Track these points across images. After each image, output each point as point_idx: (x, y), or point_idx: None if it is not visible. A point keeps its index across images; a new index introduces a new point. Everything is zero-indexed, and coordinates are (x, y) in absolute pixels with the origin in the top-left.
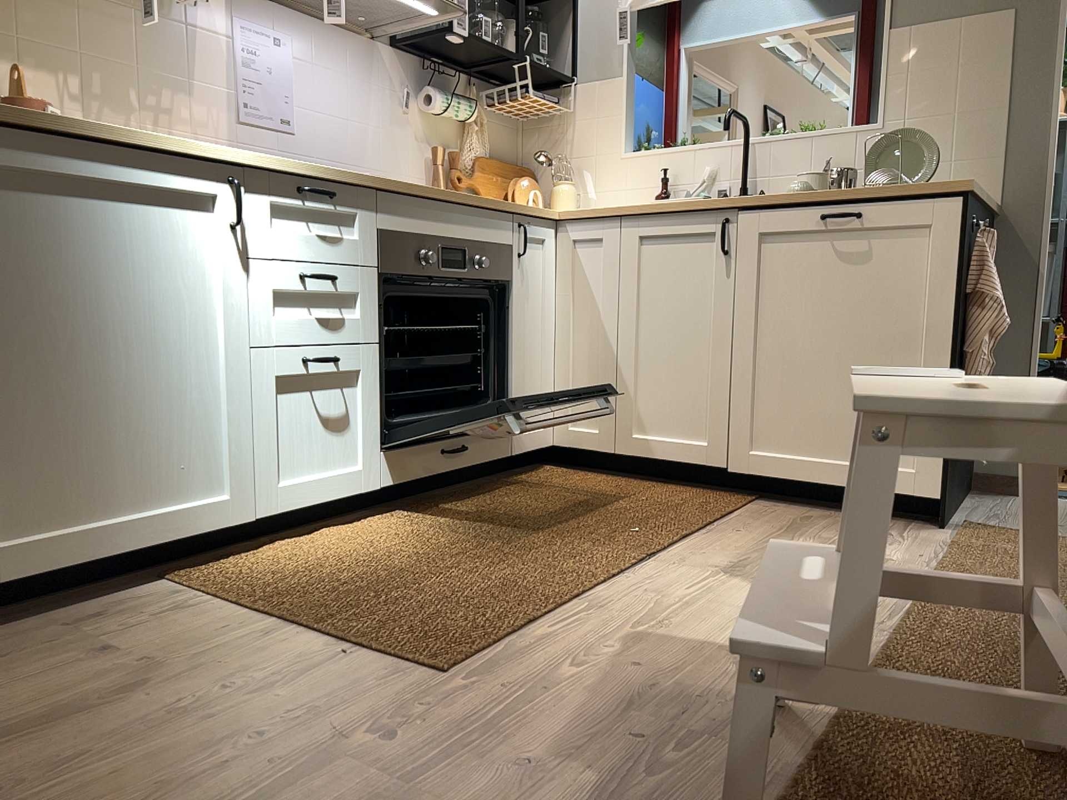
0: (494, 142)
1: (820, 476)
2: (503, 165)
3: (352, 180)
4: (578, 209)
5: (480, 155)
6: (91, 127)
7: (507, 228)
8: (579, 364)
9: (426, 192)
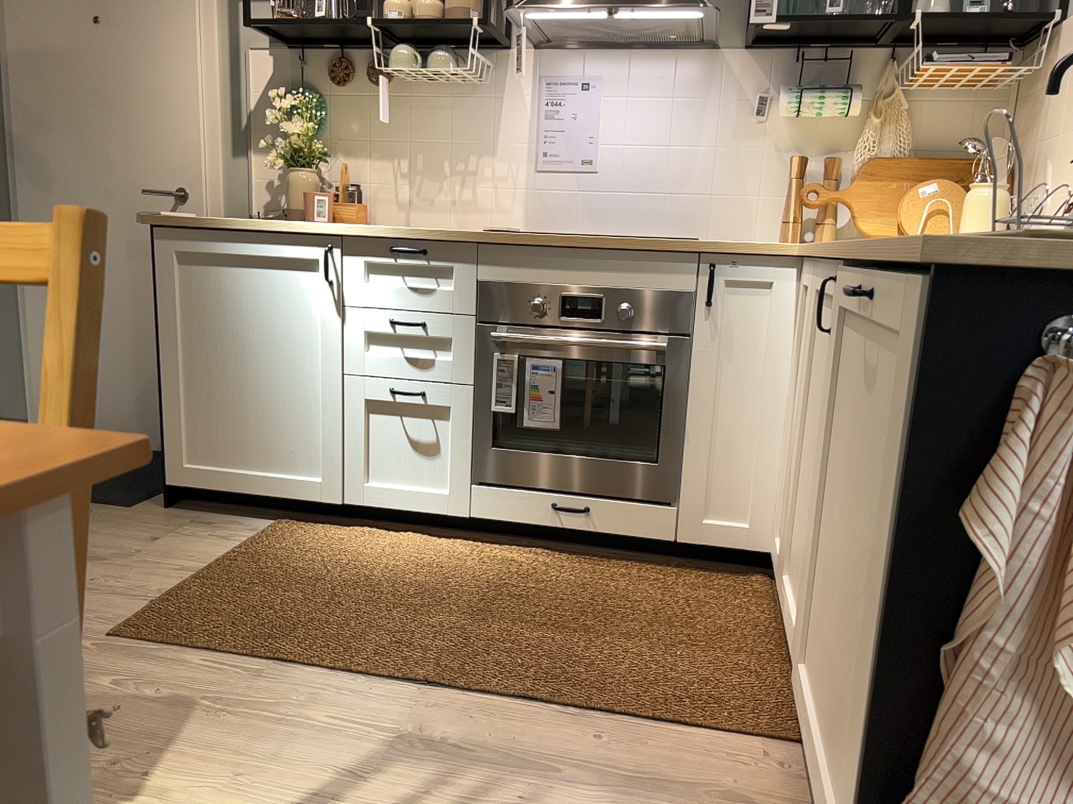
0: (935, 134)
1: (811, 762)
2: (952, 162)
3: (442, 238)
4: (802, 249)
5: (875, 159)
6: (238, 223)
7: (685, 275)
8: (788, 459)
9: (537, 243)
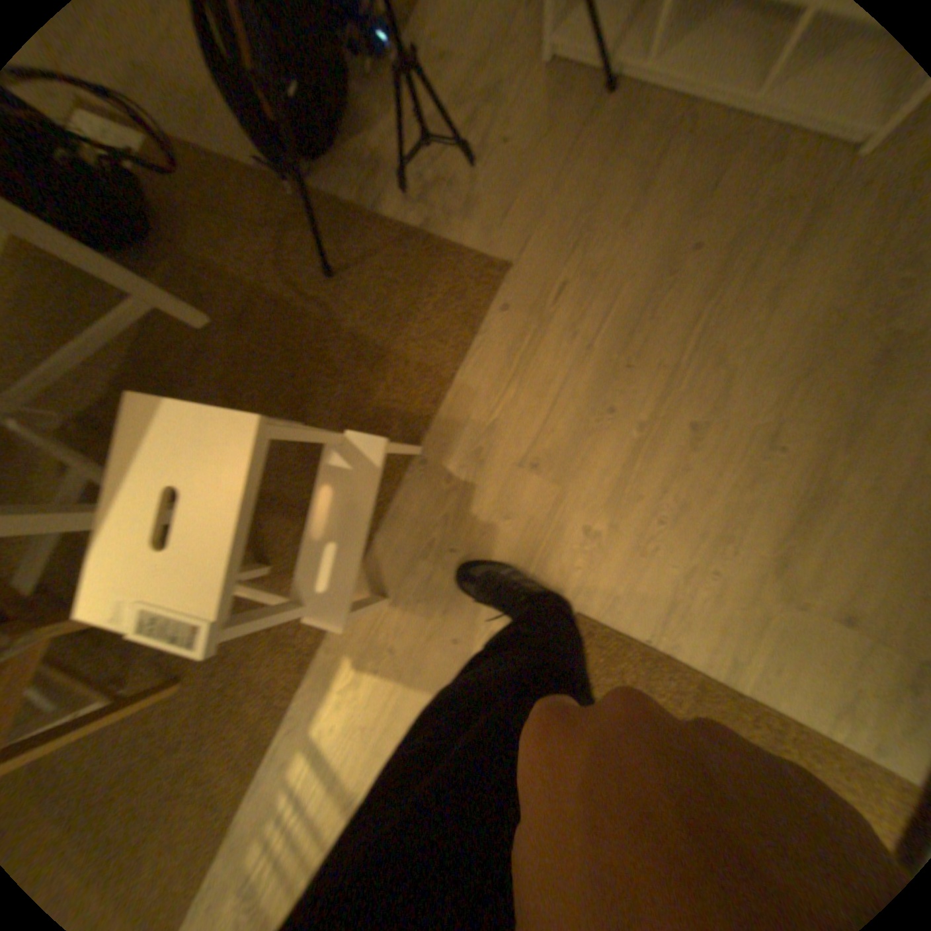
0: None
1: None
2: None
3: None
4: None
5: None
6: None
7: None
8: None
9: None
